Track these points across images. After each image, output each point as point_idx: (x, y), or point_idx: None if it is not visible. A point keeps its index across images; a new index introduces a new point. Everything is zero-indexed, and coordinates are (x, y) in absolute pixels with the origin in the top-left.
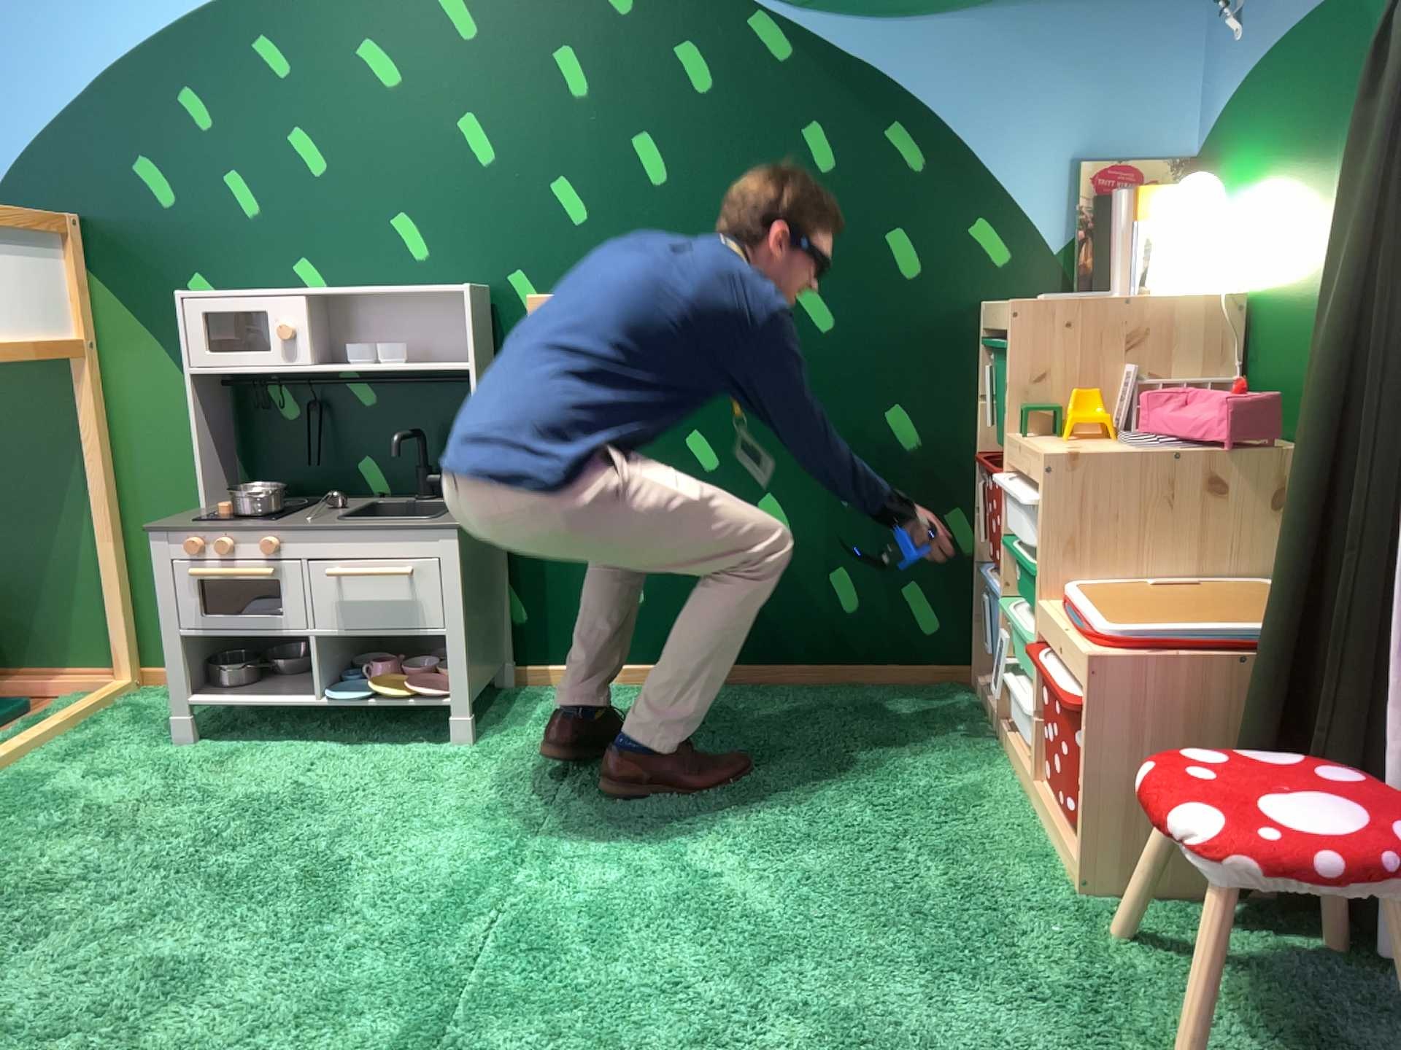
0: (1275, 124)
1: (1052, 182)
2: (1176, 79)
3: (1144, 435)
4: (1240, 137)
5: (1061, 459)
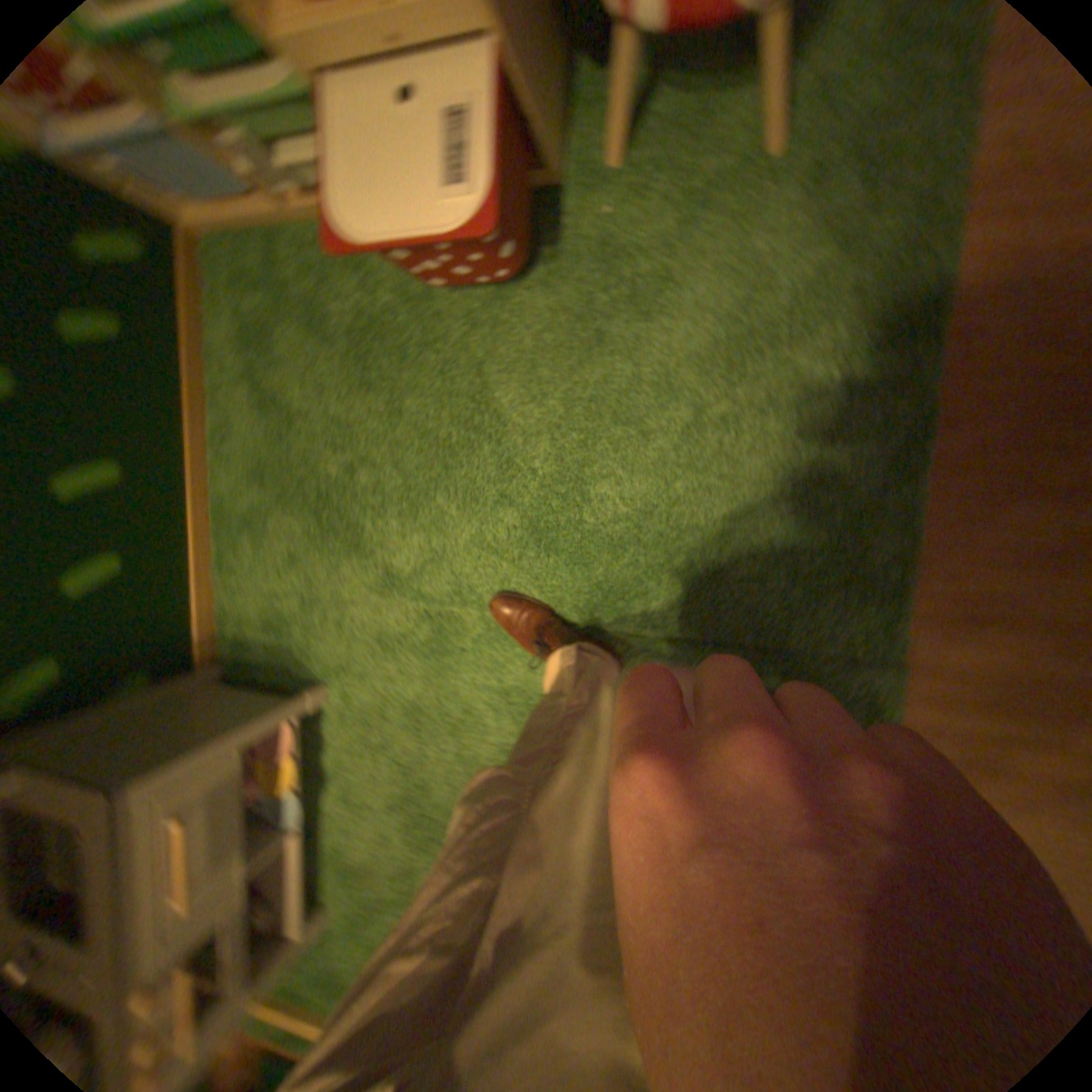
0: None
1: None
2: None
3: None
4: None
5: None
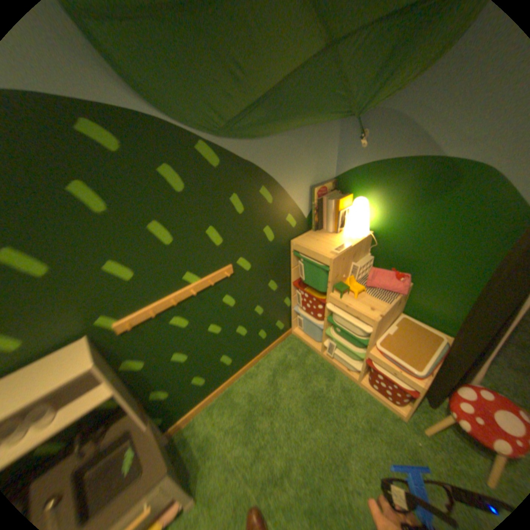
0: (391, 185)
1: (306, 195)
2: (334, 153)
3: (365, 284)
4: (367, 181)
5: (381, 321)
